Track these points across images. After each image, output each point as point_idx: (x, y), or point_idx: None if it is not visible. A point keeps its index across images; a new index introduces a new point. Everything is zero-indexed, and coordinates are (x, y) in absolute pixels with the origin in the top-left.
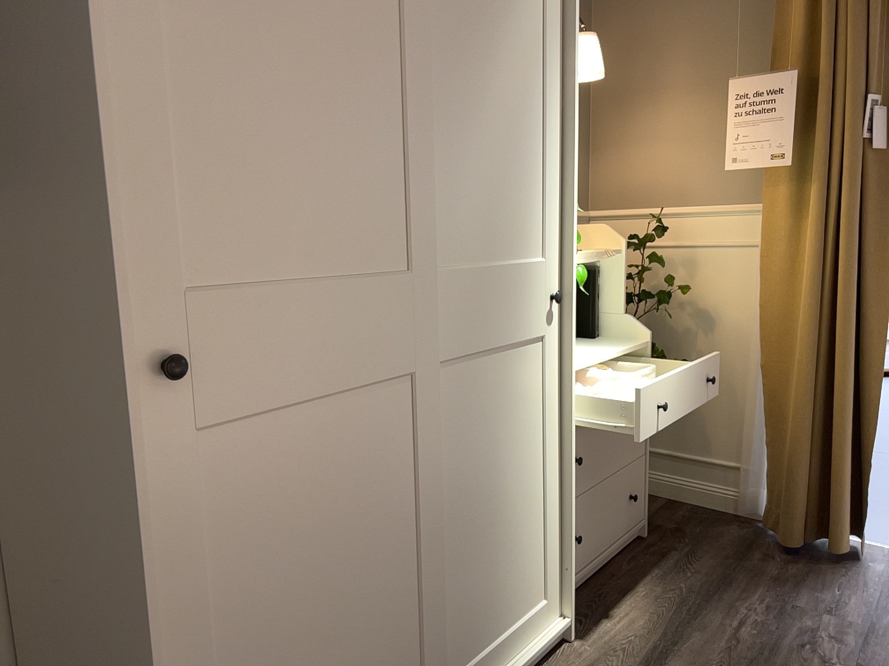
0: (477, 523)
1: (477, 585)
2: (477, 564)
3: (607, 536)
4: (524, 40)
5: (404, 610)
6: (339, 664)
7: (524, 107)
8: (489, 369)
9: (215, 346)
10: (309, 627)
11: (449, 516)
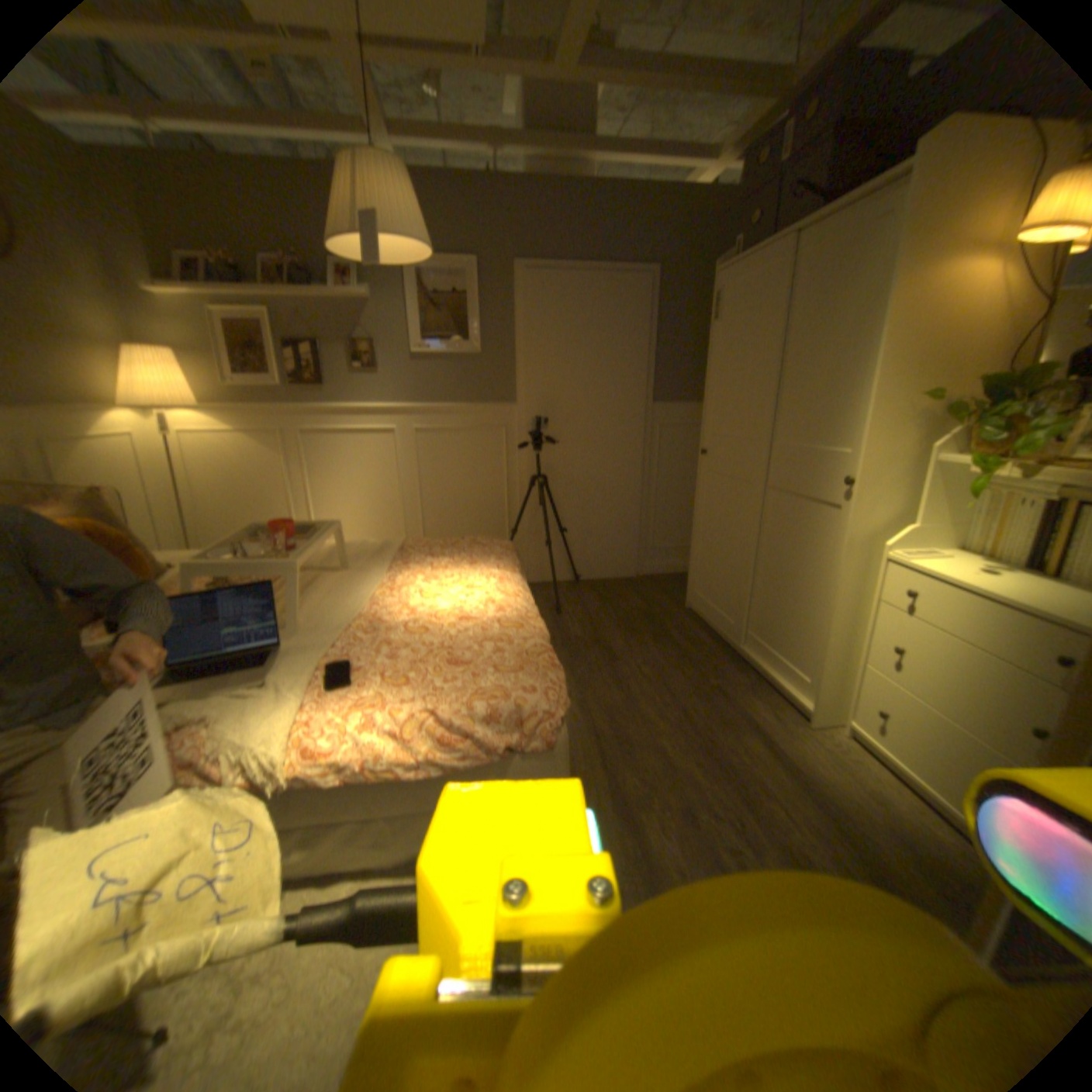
0: (778, 580)
1: (773, 610)
2: (774, 600)
3: (943, 782)
4: (861, 295)
5: (738, 575)
6: (720, 568)
7: (853, 343)
8: (798, 505)
9: (713, 451)
10: (717, 547)
11: (766, 562)
